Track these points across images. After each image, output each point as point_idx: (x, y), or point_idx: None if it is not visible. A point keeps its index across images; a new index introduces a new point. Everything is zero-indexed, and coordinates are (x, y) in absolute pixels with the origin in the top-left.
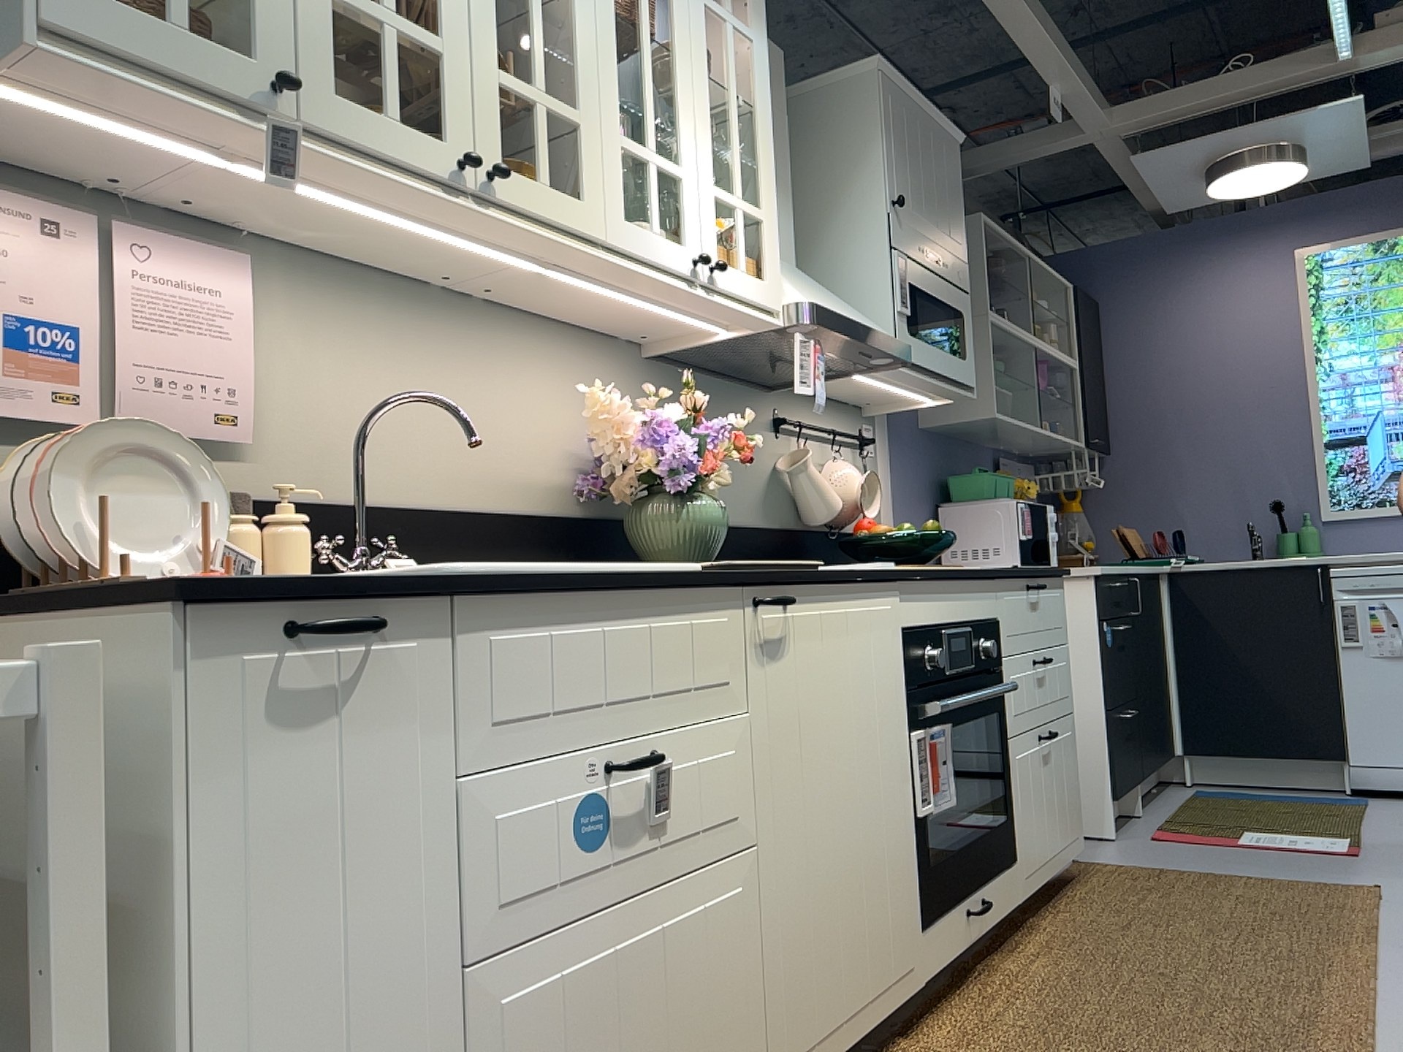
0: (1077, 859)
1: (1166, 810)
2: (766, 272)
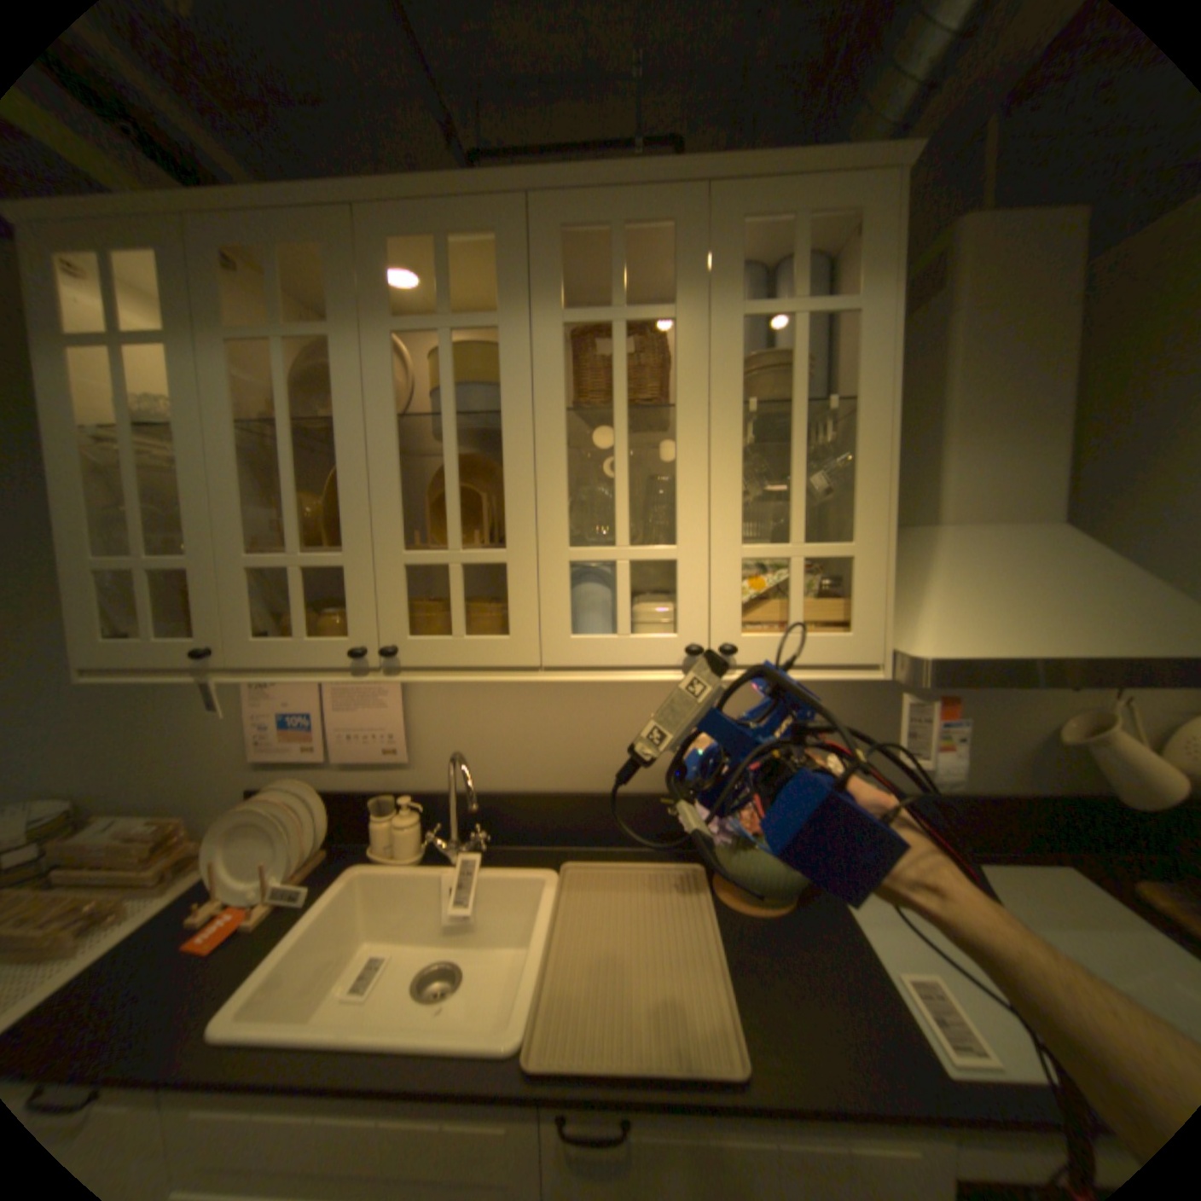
0: None
1: None
2: (853, 618)
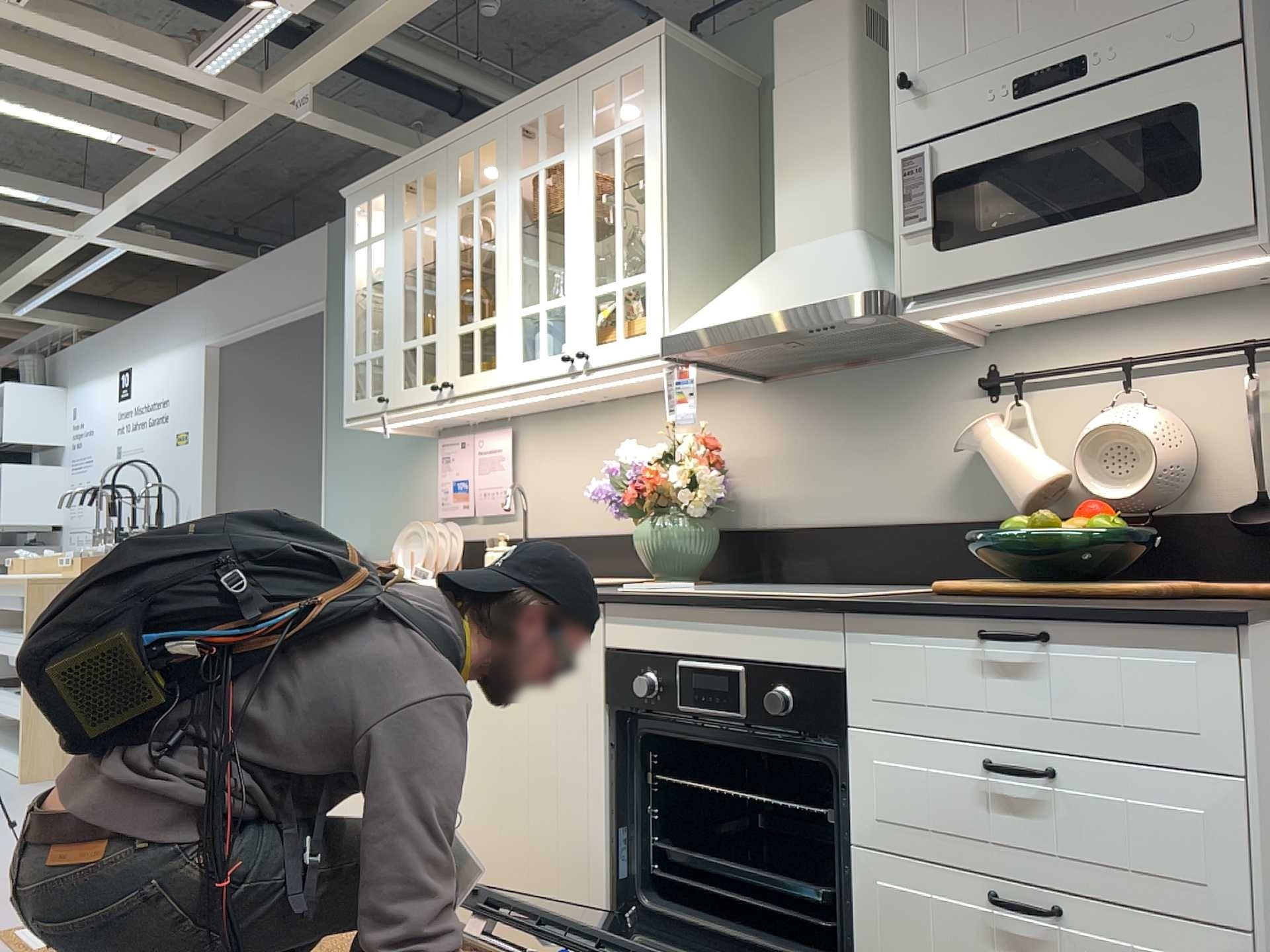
0: None
1: None
2: (649, 323)
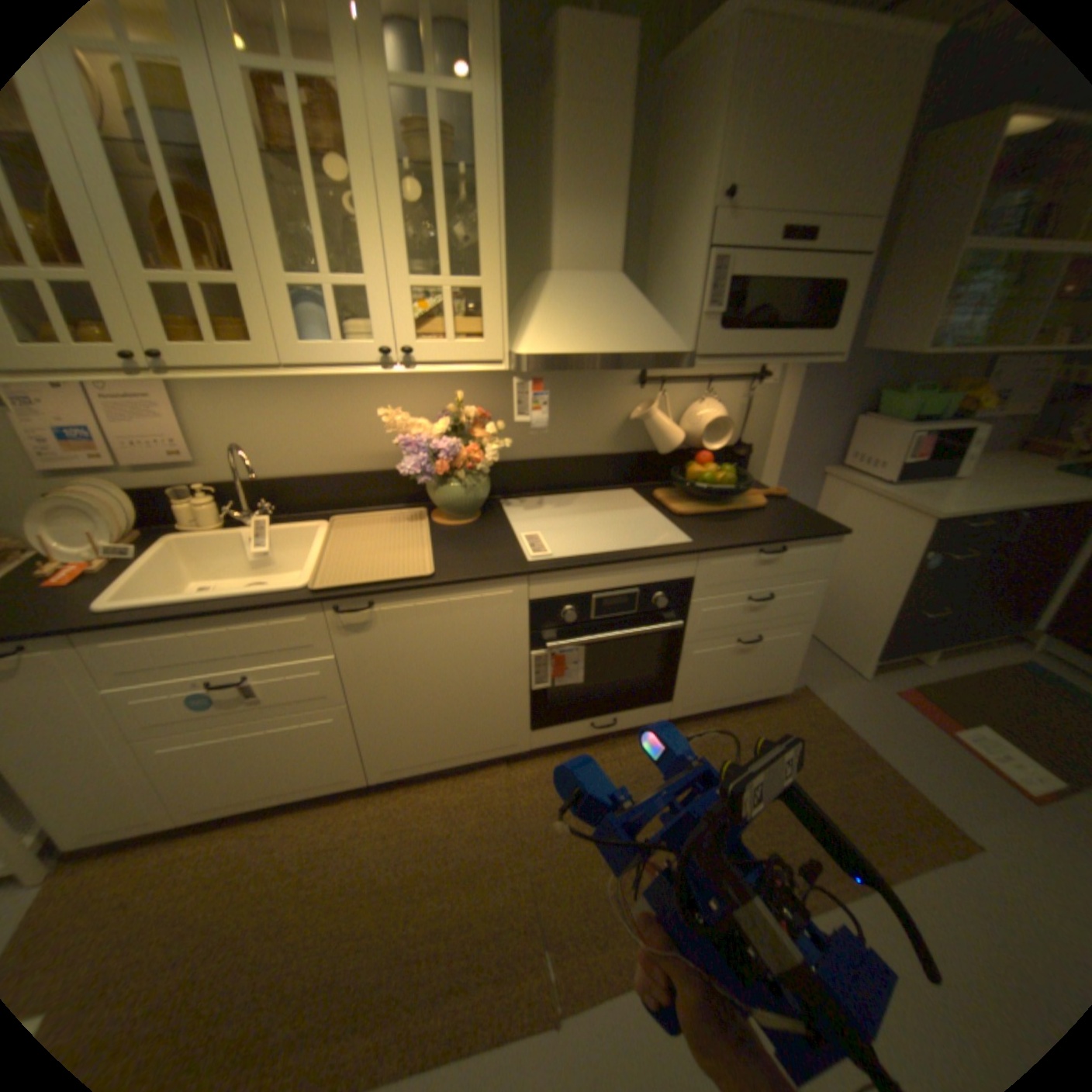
0: (812, 687)
1: (962, 672)
2: (486, 332)
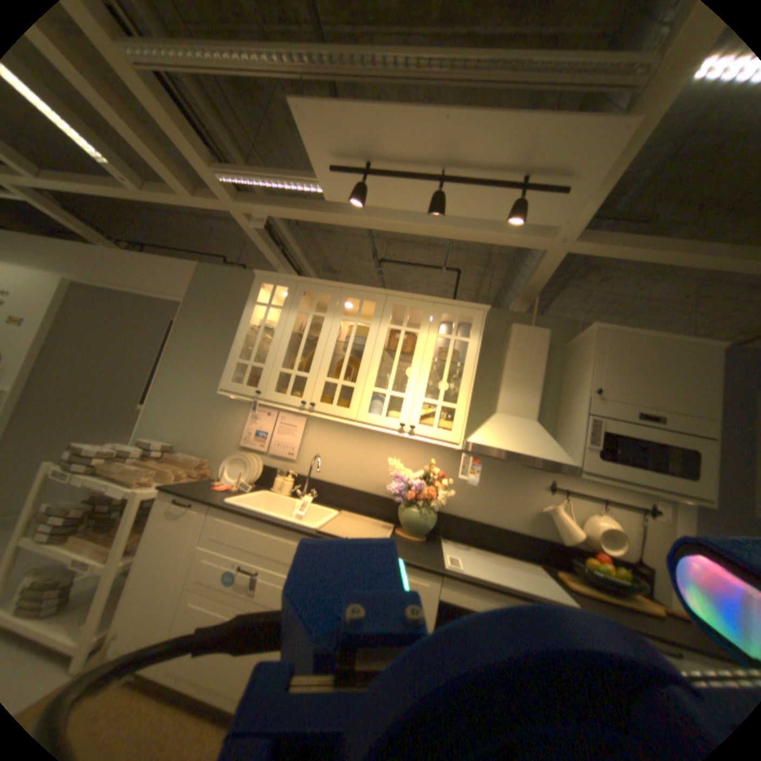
0: None
1: None
2: (452, 428)
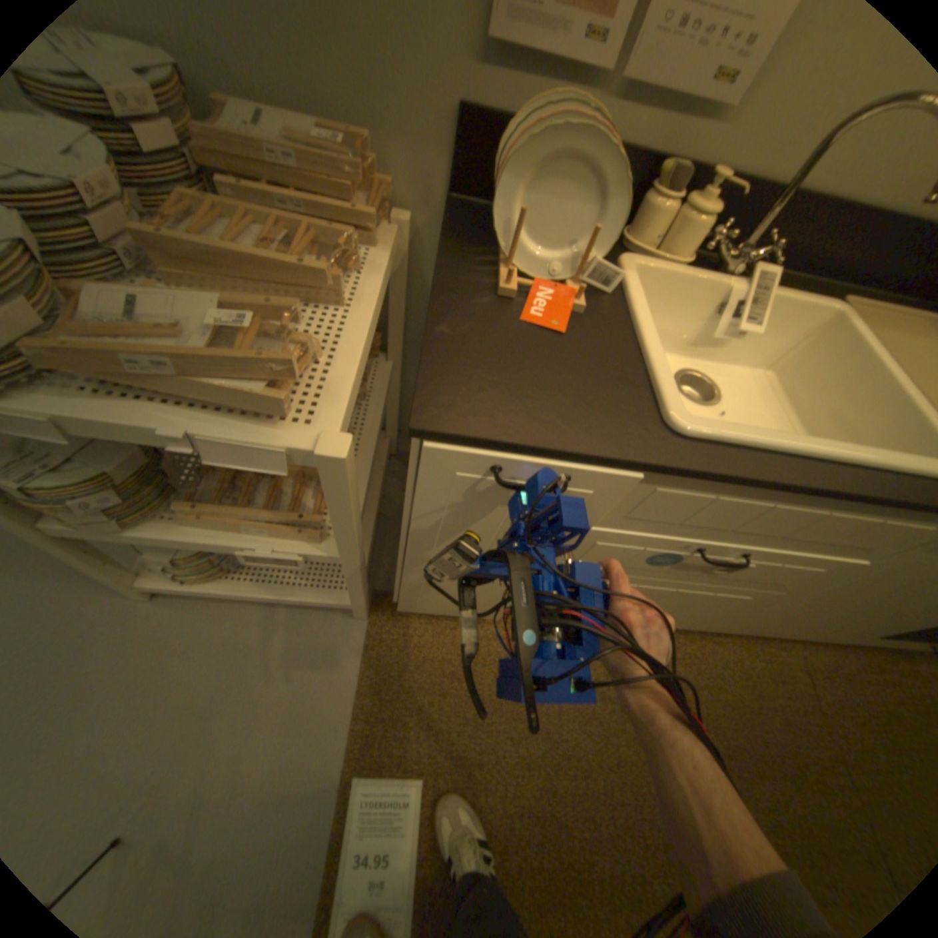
0: None
1: None
2: None
